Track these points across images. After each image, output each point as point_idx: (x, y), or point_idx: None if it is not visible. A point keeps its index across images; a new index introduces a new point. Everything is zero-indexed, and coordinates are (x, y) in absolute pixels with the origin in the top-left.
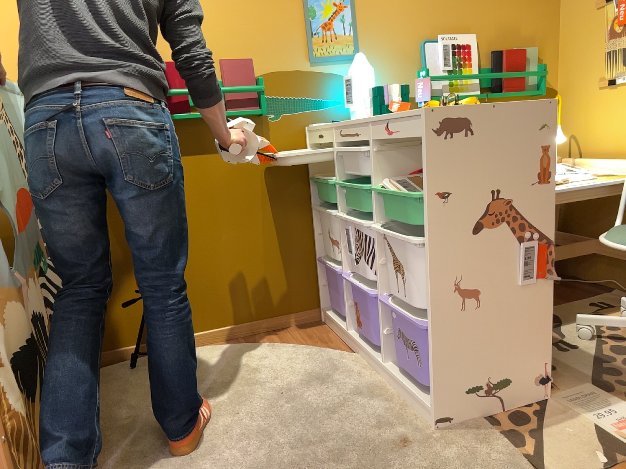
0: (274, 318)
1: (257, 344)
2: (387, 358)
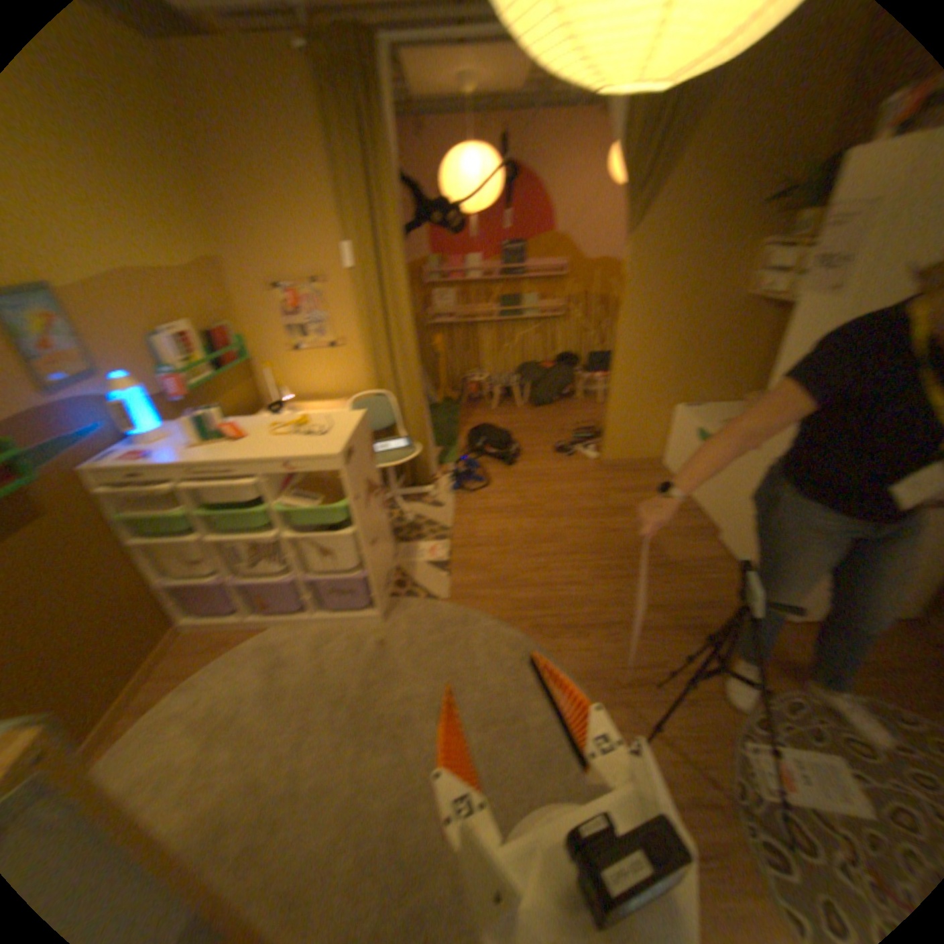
0: (144, 668)
1: (162, 701)
2: (315, 610)
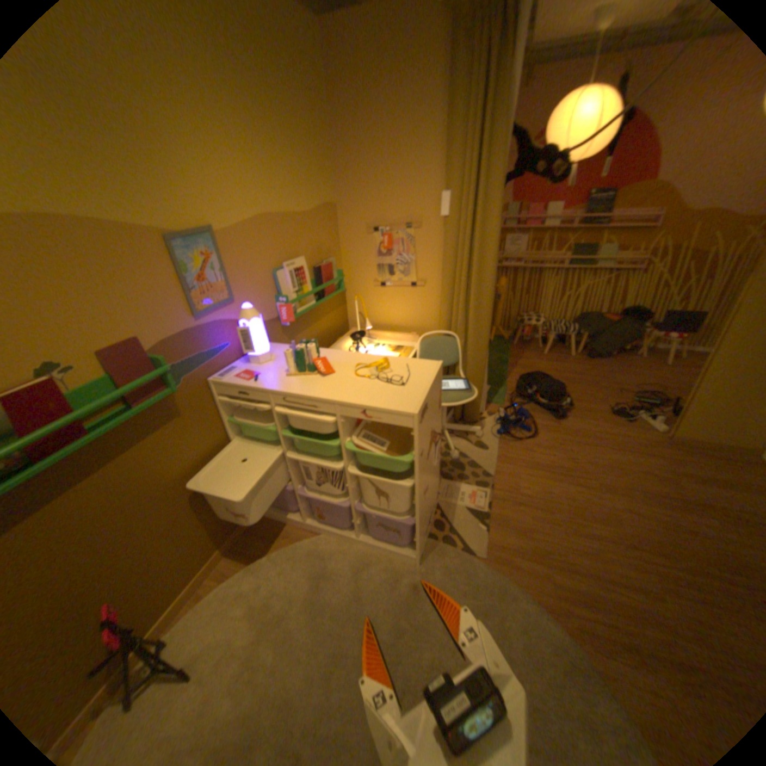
0: (226, 541)
1: (232, 577)
2: (359, 533)
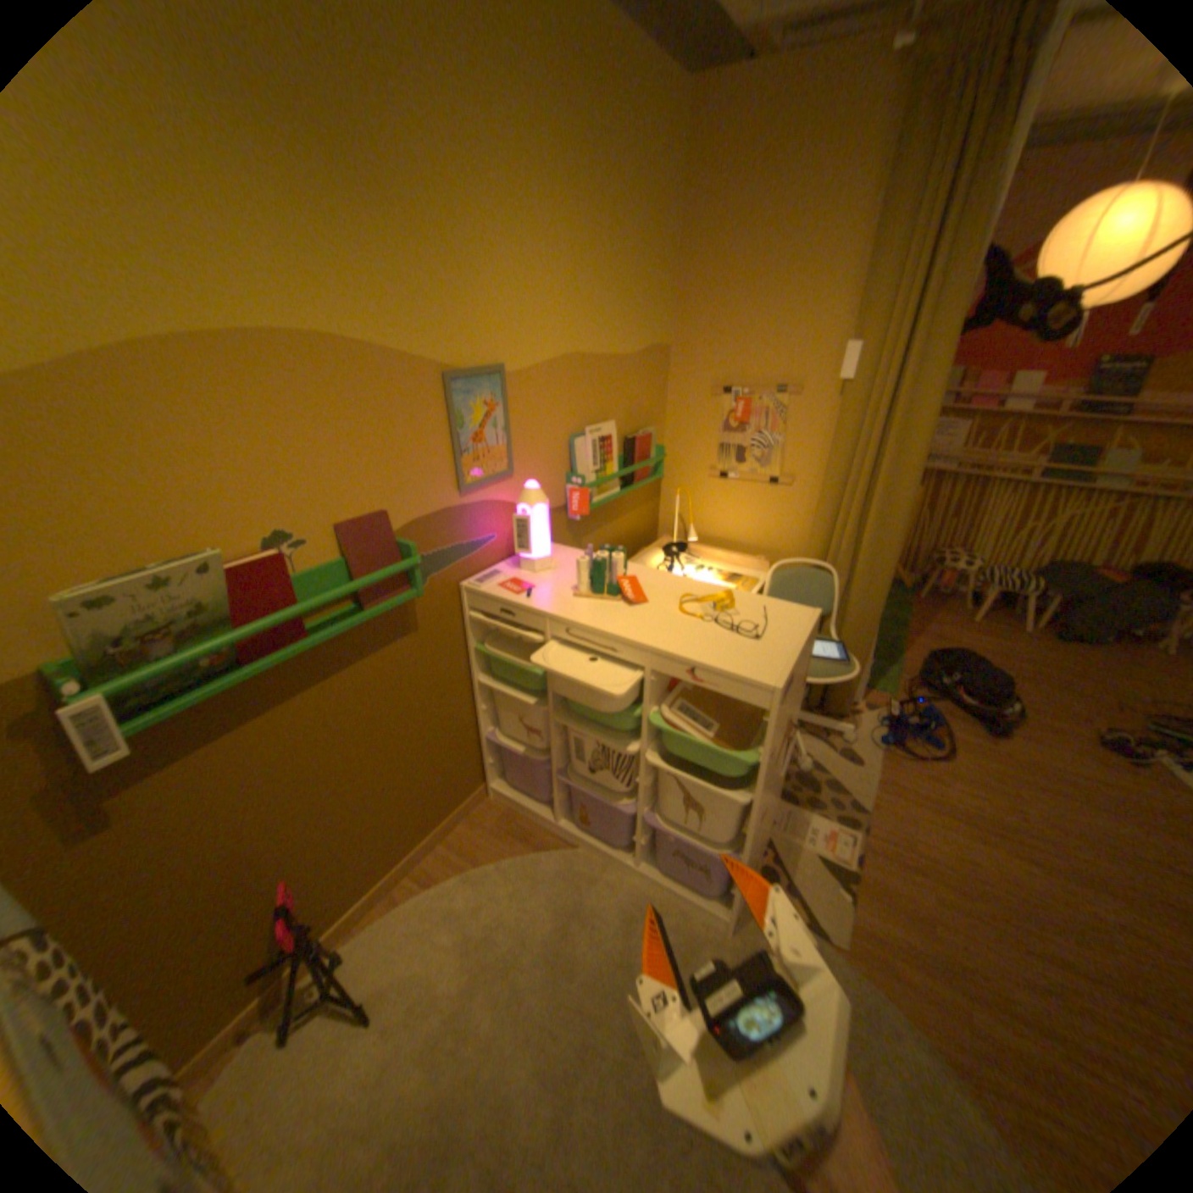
0: (439, 828)
1: (442, 884)
2: (641, 860)
